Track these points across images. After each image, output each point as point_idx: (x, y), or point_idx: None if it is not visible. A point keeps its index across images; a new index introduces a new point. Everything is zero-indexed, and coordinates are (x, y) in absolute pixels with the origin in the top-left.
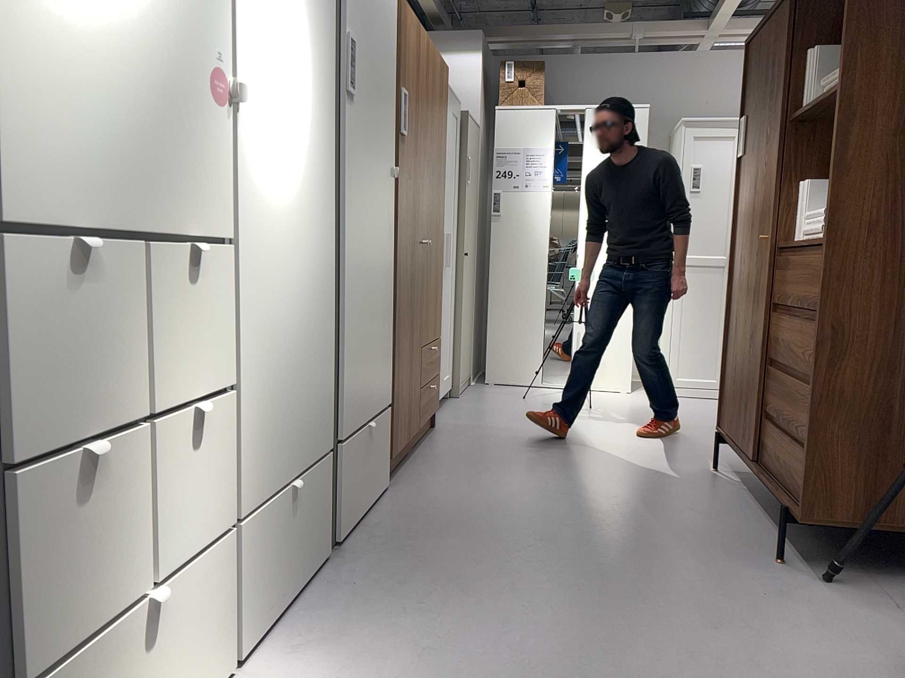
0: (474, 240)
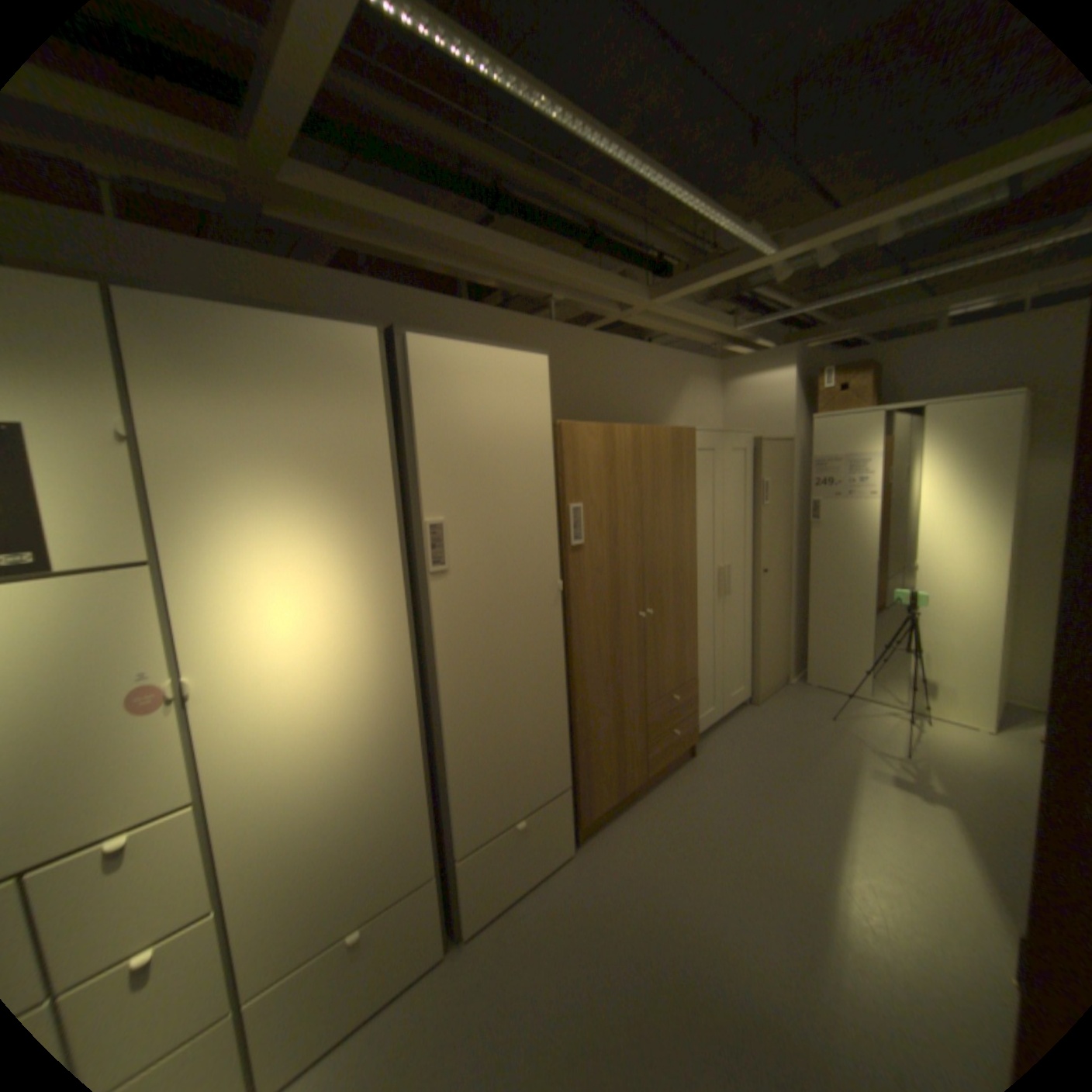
0: (788, 550)
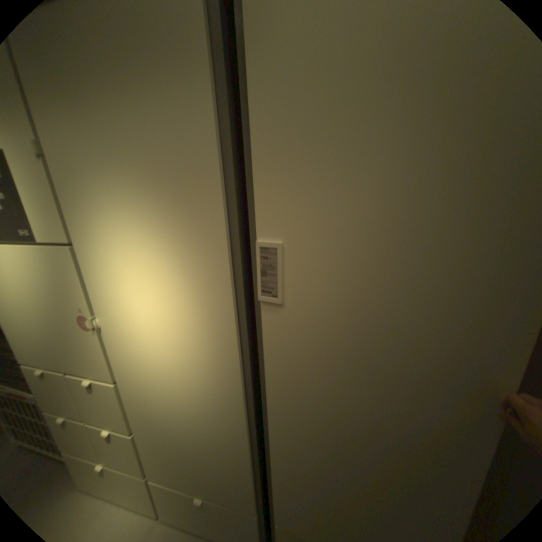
0: None
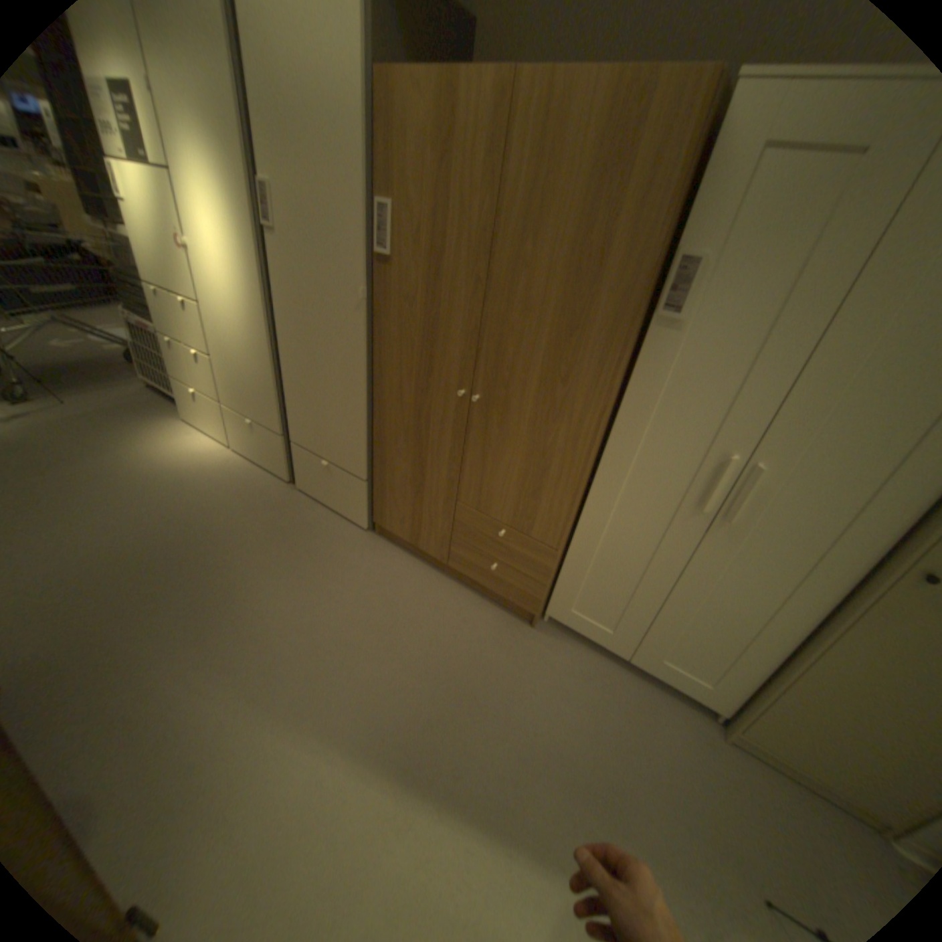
0: None
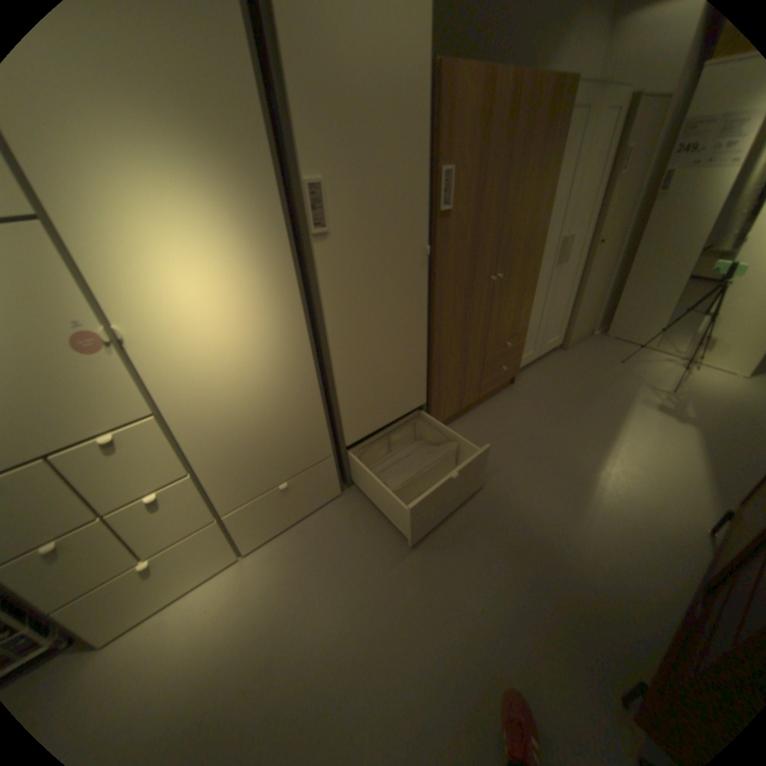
0: (628, 221)
